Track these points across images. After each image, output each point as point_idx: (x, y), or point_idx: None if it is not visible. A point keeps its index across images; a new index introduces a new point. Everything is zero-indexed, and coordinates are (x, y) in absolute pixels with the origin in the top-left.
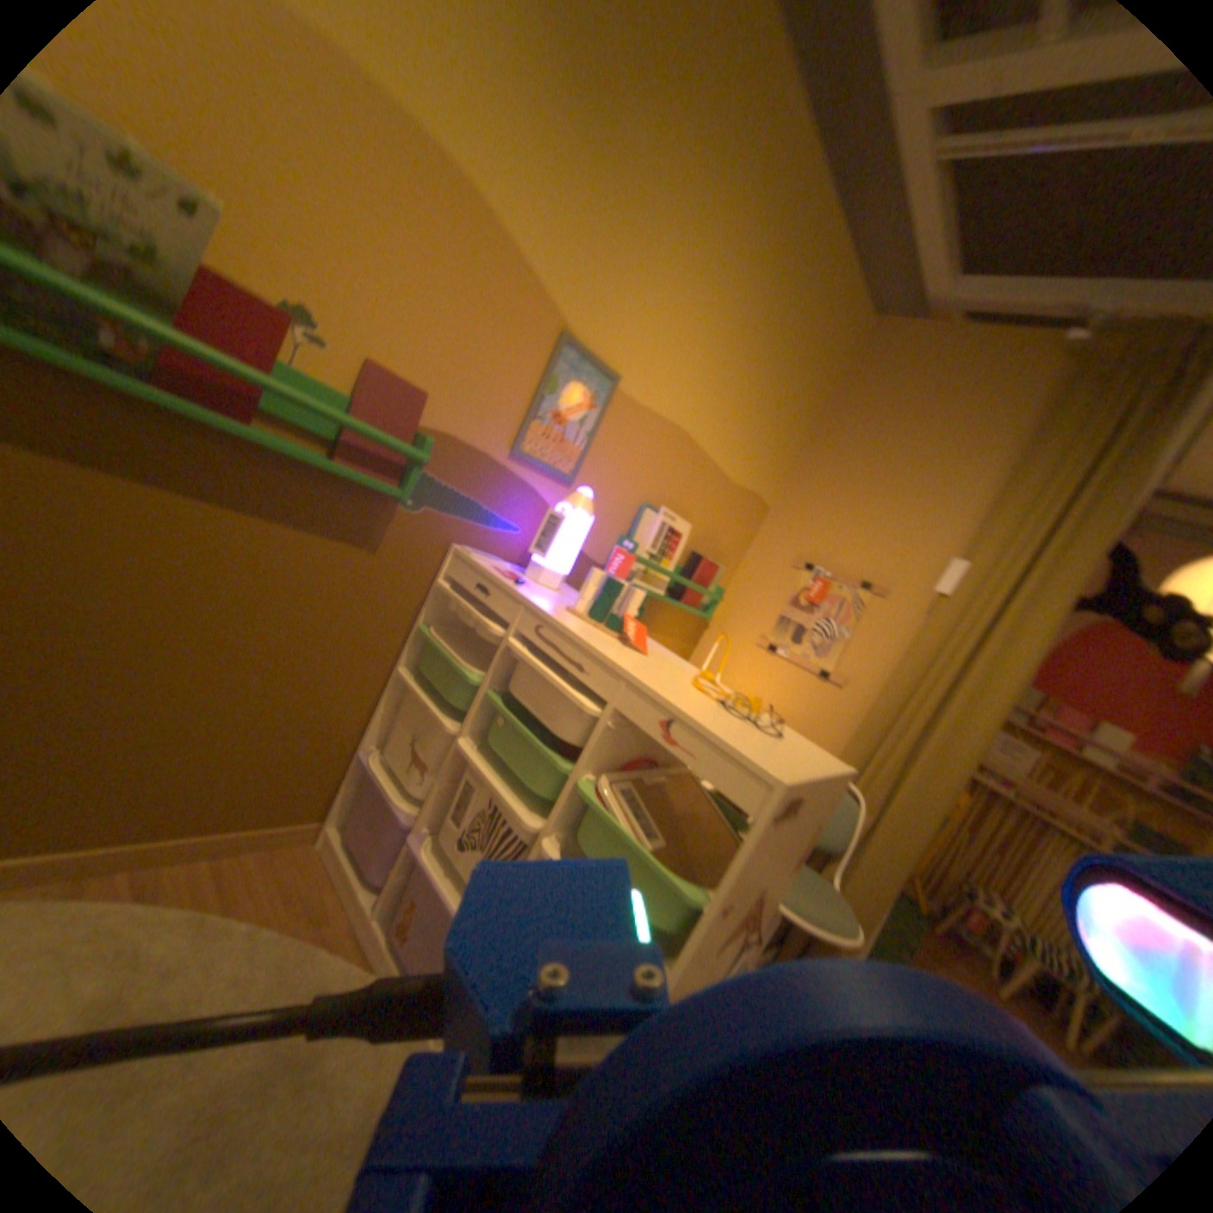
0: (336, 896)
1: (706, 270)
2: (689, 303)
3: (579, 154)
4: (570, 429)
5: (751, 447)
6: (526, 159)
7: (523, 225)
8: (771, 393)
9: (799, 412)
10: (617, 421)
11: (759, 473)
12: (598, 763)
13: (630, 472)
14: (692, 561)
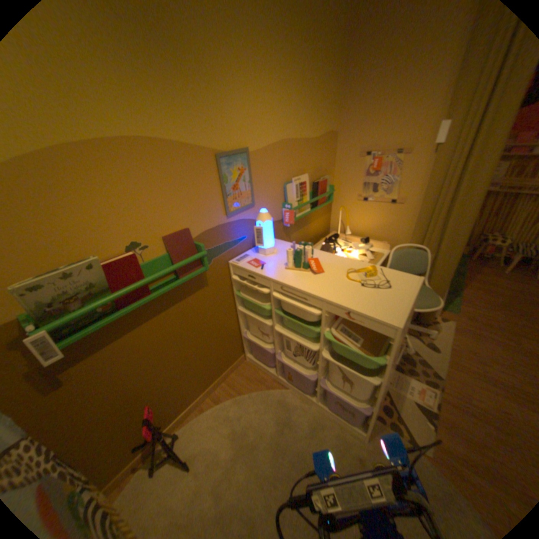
0: (261, 372)
1: (254, 55)
2: (256, 80)
3: (169, 67)
4: (241, 186)
5: (316, 114)
6: (152, 98)
7: (171, 128)
8: (314, 79)
9: (331, 74)
10: (256, 164)
11: (325, 121)
12: (327, 324)
13: (272, 177)
14: (314, 185)
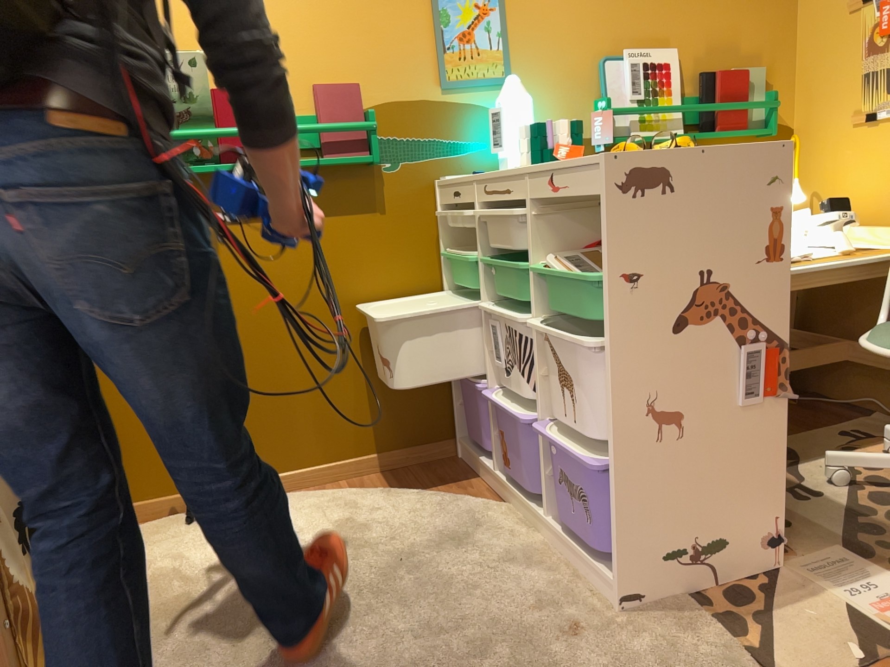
0: (472, 473)
1: None
2: None
3: None
4: (477, 39)
5: None
6: None
7: None
8: None
9: None
10: (519, 5)
11: None
12: (541, 249)
13: (563, 38)
14: (702, 81)
